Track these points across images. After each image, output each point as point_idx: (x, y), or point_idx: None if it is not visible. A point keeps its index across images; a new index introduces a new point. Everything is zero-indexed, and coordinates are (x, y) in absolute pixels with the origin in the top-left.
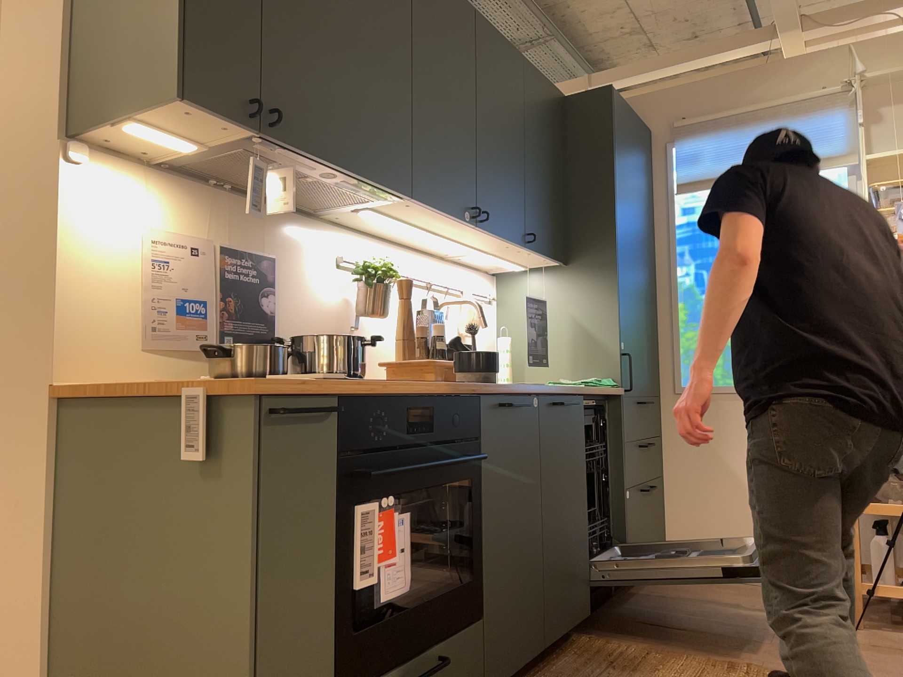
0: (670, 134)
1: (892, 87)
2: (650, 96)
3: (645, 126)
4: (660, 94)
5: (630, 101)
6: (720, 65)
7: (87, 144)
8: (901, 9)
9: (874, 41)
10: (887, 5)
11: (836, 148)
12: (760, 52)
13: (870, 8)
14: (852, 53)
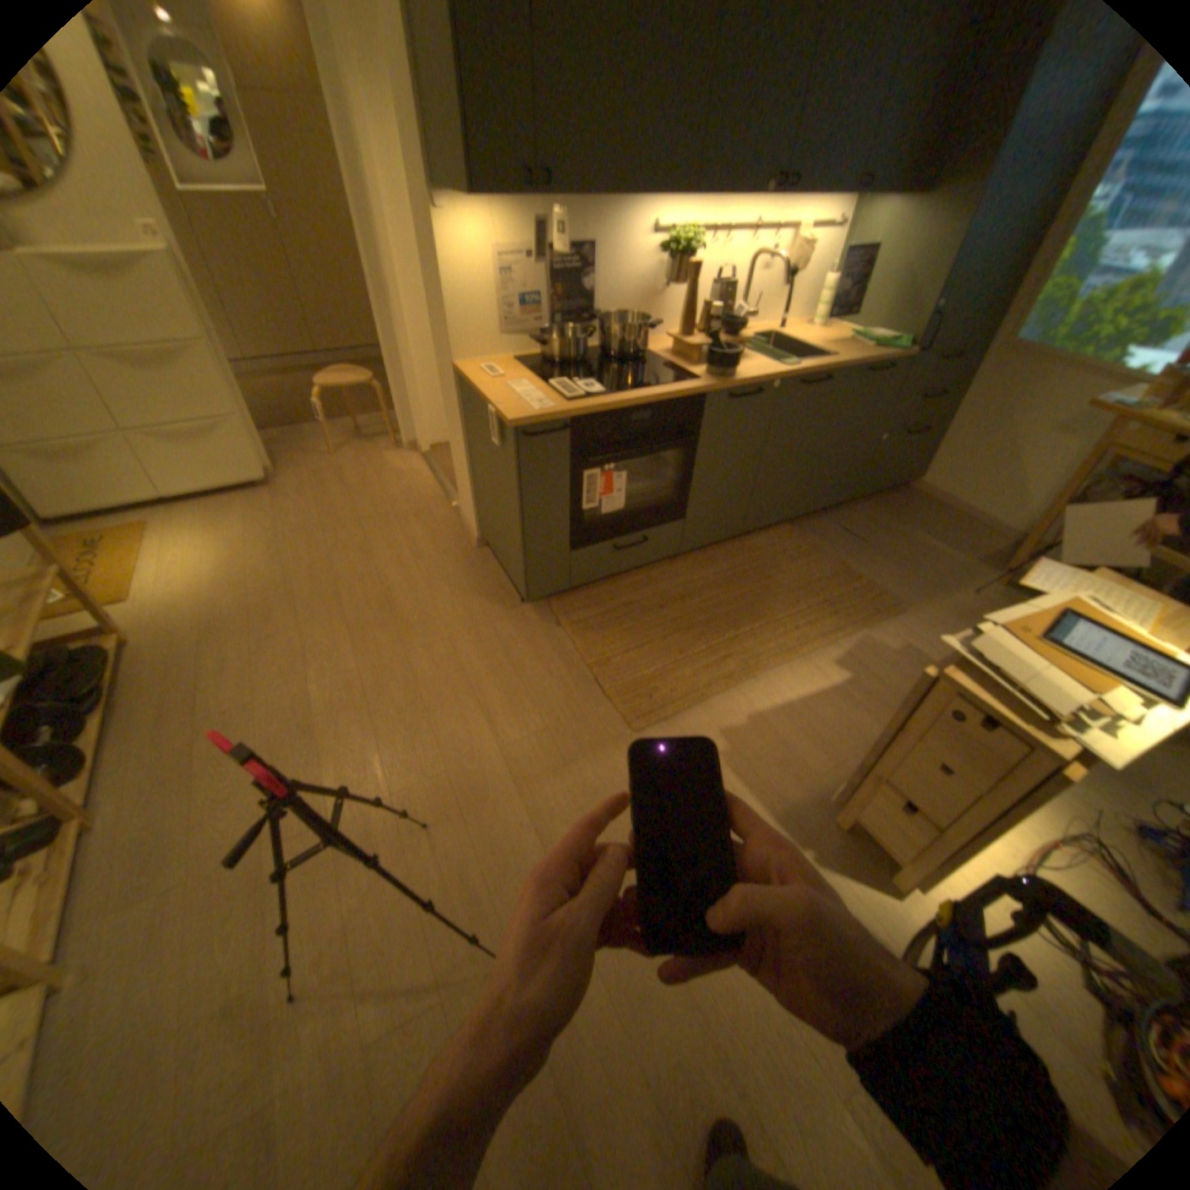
0: None
1: None
2: None
3: None
4: None
5: None
6: None
7: (442, 187)
8: None
9: None
10: None
11: None
12: None
13: None
14: None
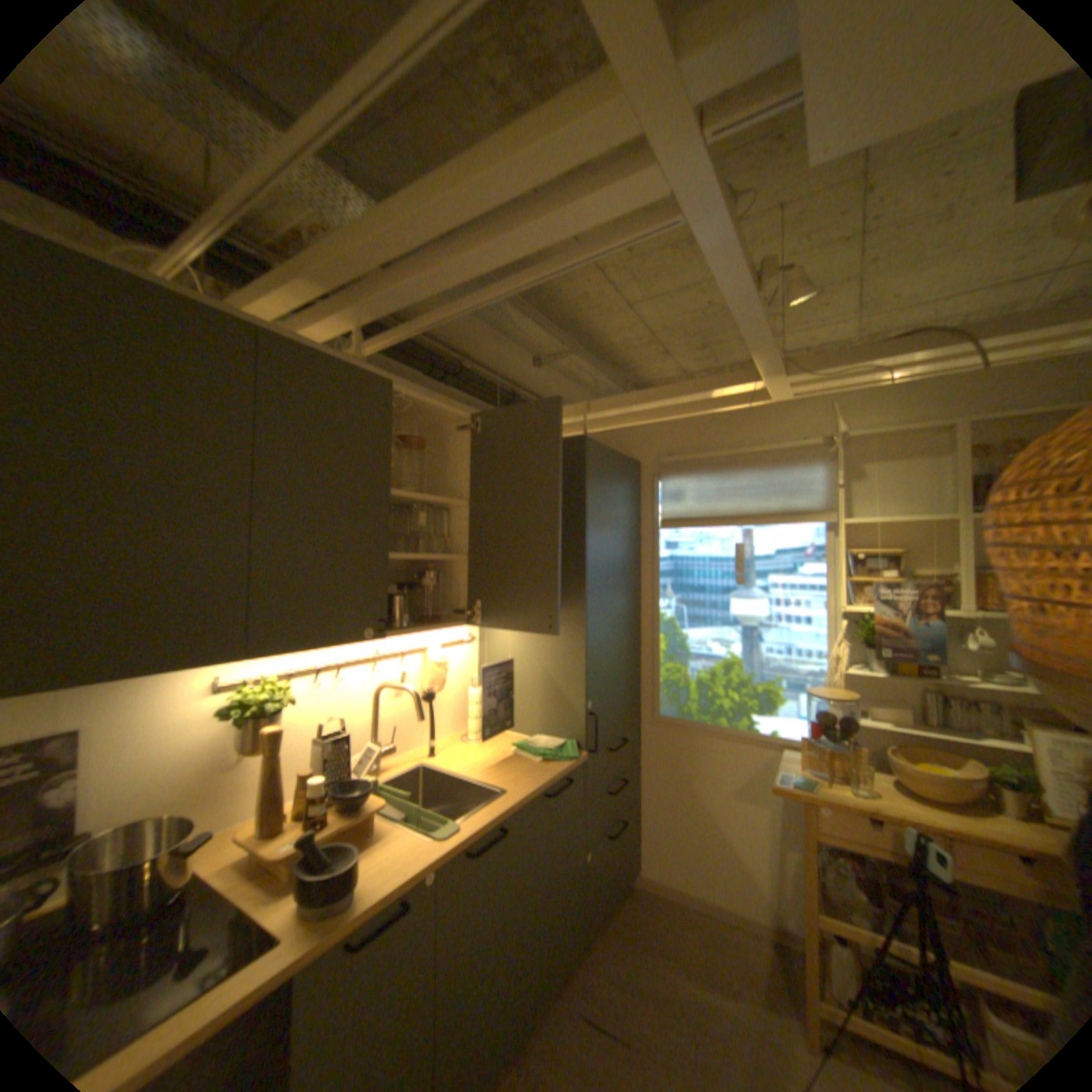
0: (657, 467)
1: (879, 442)
2: (641, 427)
3: (636, 457)
4: (650, 426)
5: (622, 430)
6: (709, 399)
7: None
8: (892, 358)
9: (863, 392)
10: (878, 353)
11: (817, 502)
12: (747, 391)
13: (860, 356)
14: (839, 402)
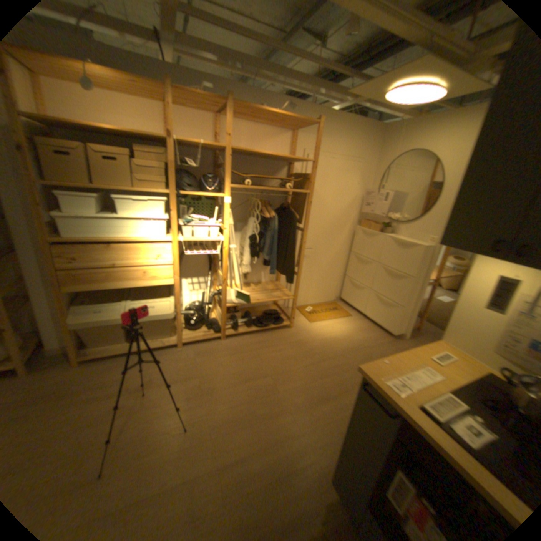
0: None
1: None
2: None
3: None
4: None
5: None
6: None
7: None
8: None
9: None
10: None
11: None
12: None
13: None
14: None
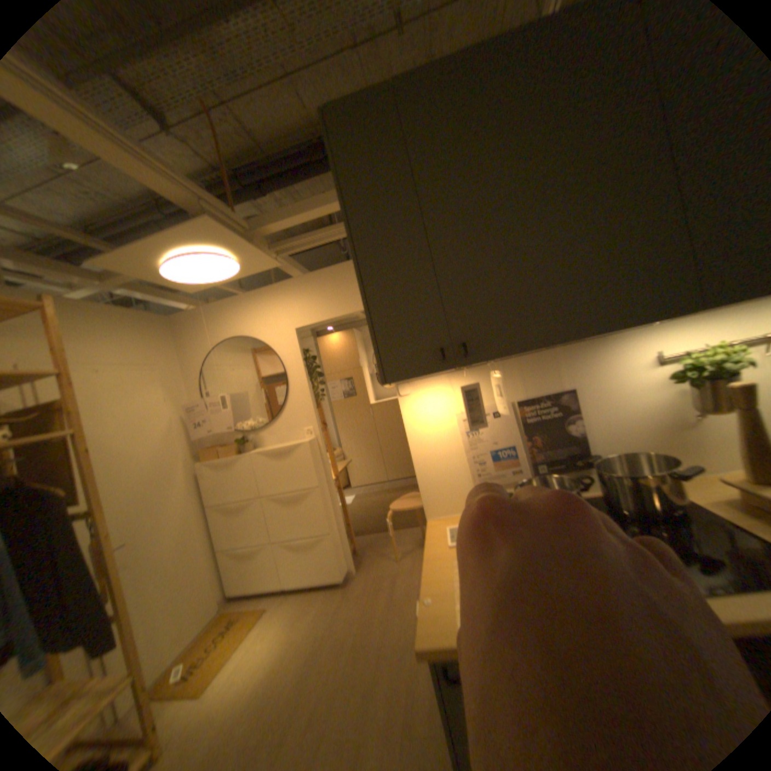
0: None
1: None
2: None
3: None
4: None
5: None
6: None
7: None
8: None
9: None
10: None
11: None
12: None
13: None
14: None
